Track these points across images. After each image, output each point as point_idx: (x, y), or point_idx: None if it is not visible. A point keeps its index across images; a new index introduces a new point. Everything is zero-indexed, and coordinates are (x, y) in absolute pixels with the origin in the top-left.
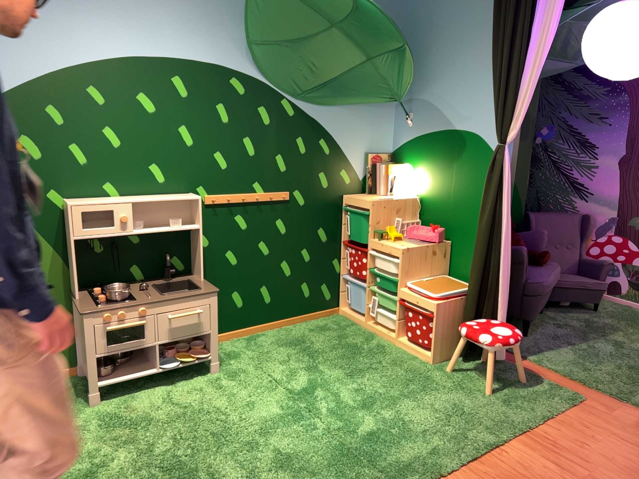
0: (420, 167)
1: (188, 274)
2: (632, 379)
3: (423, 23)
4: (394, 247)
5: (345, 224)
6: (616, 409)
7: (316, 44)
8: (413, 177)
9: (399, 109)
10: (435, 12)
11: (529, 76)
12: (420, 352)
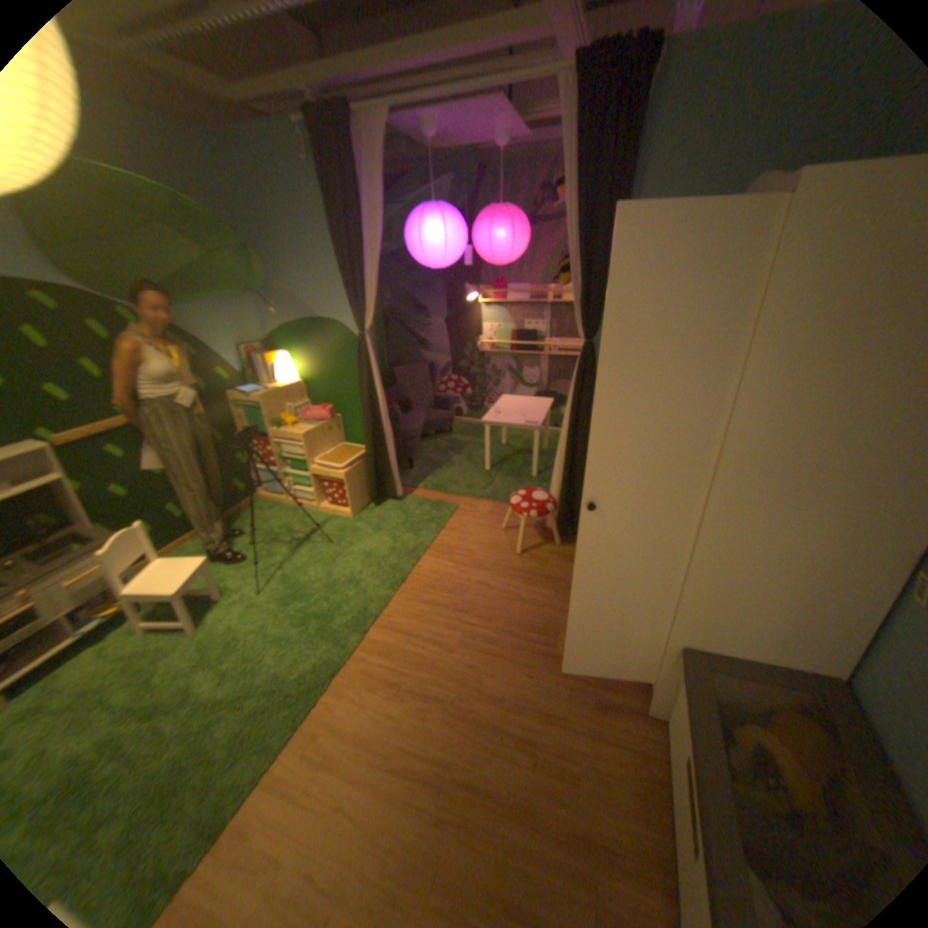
0: (296, 354)
1: (70, 526)
2: (482, 481)
3: (257, 210)
4: (295, 435)
5: (238, 420)
6: (477, 507)
7: (139, 242)
8: (292, 365)
9: (258, 299)
10: (268, 200)
11: (370, 272)
12: (342, 513)
